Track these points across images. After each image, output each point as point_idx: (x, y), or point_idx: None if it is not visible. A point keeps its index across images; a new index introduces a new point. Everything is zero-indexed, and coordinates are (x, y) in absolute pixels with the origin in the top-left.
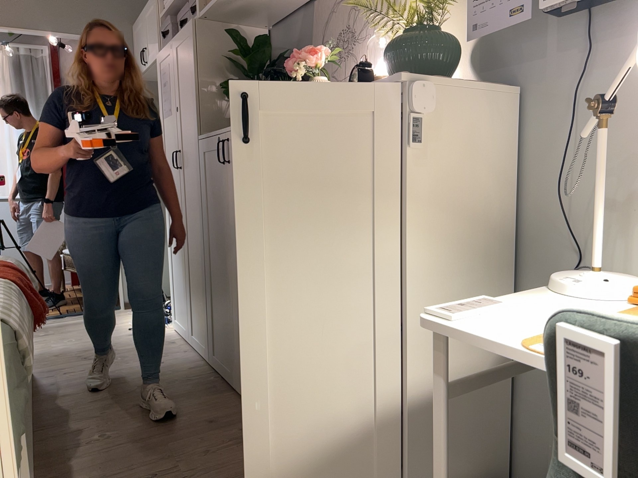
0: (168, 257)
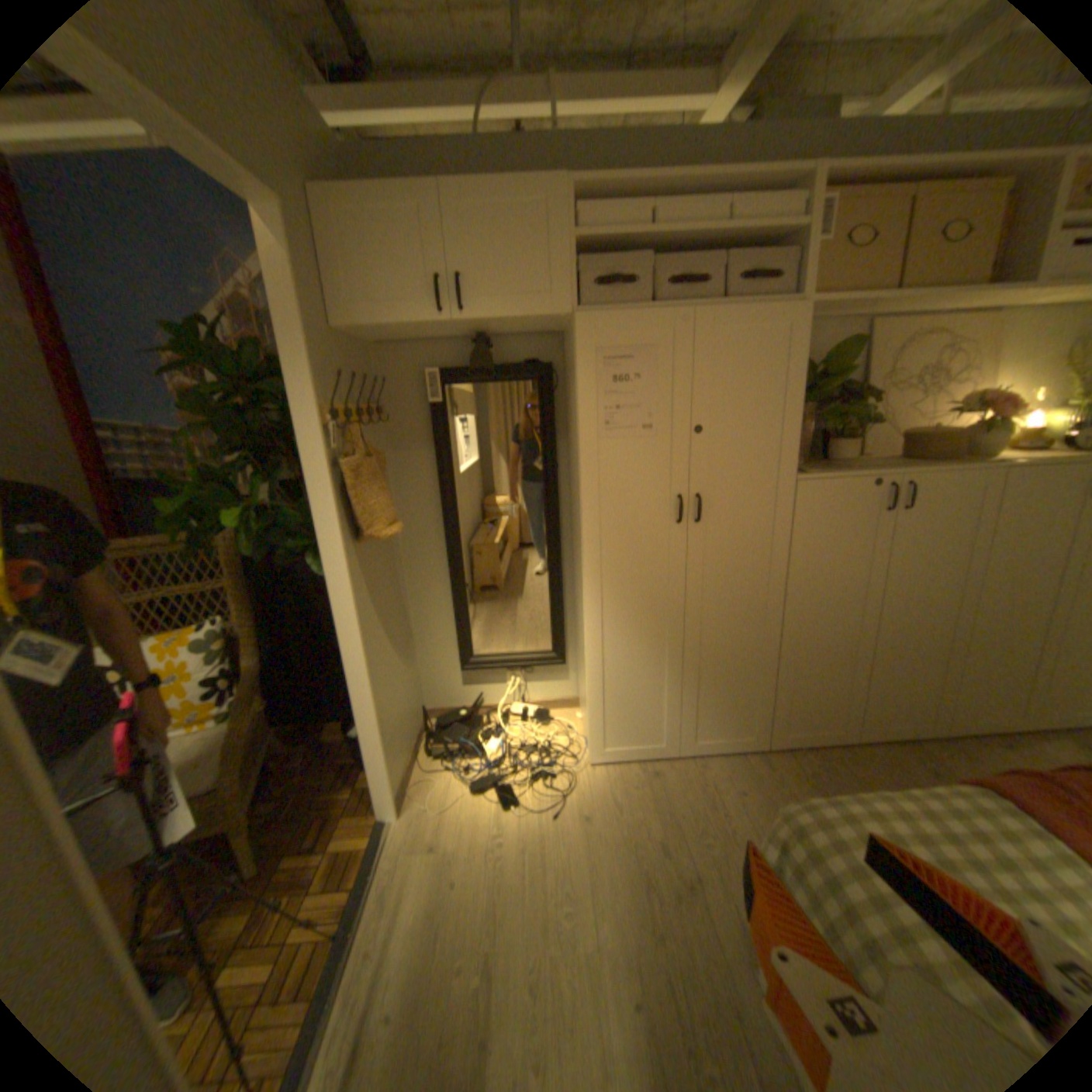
0: (587, 667)
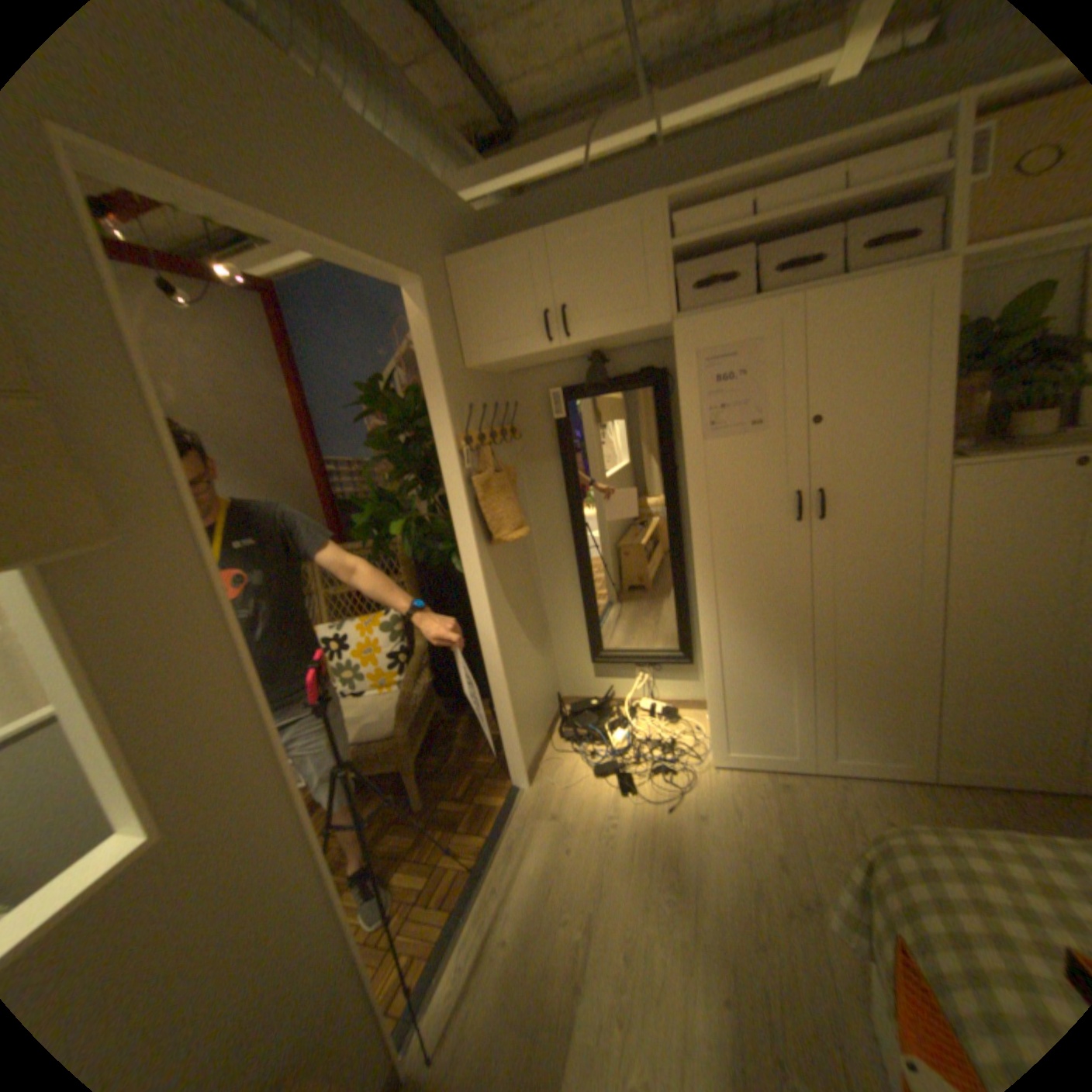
0: (705, 668)
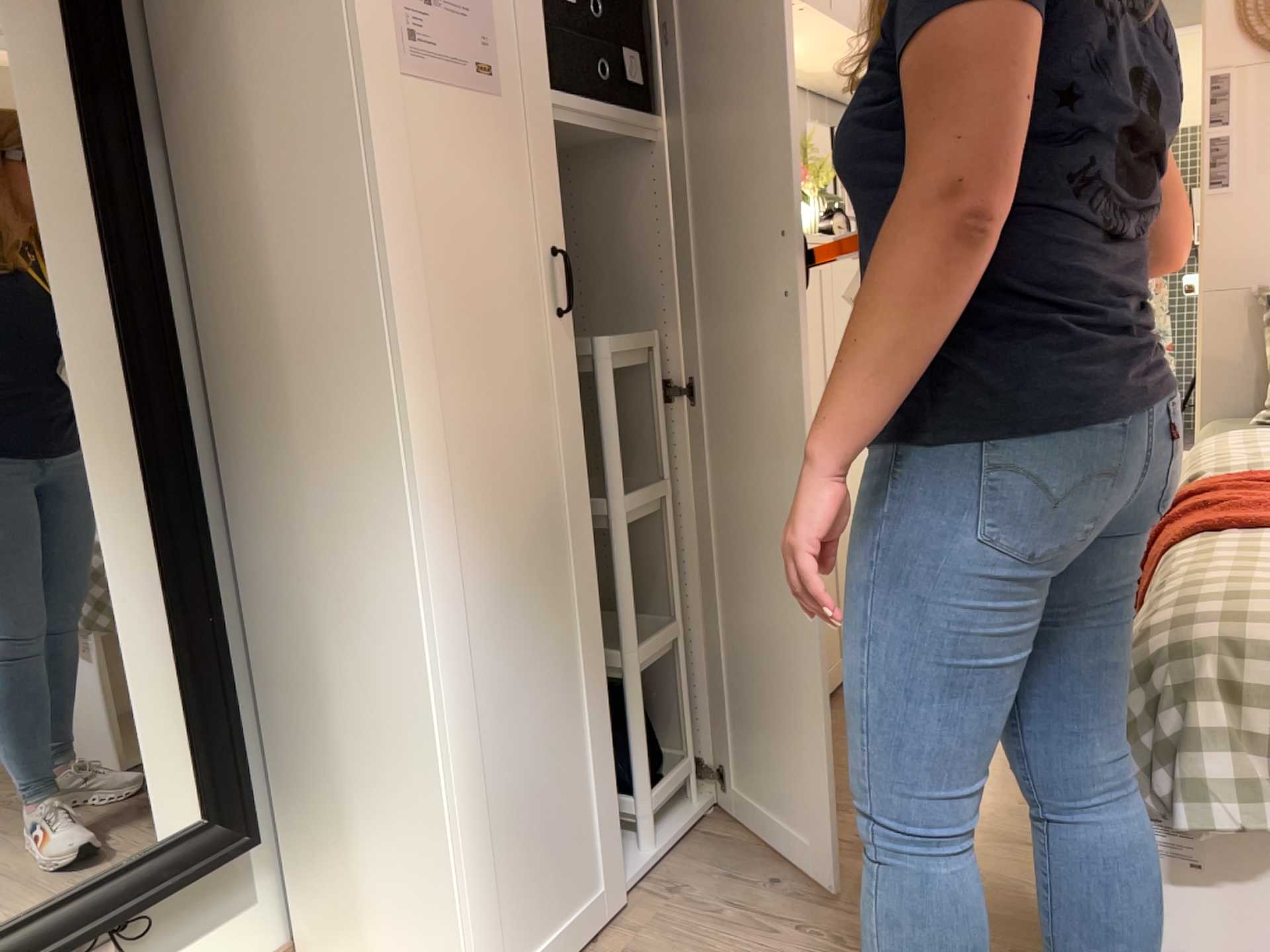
0: (434, 749)
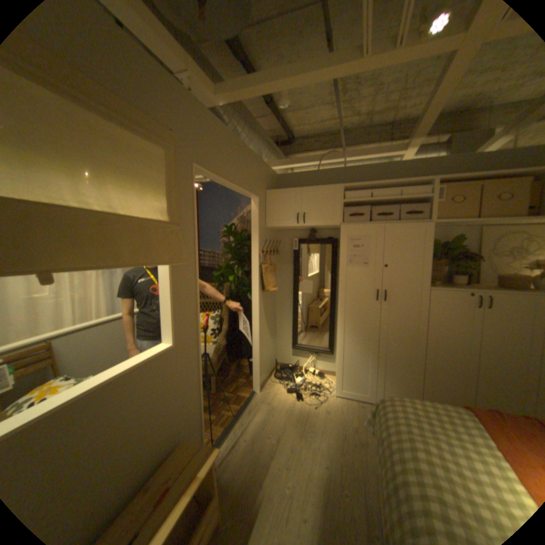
0: (337, 353)
